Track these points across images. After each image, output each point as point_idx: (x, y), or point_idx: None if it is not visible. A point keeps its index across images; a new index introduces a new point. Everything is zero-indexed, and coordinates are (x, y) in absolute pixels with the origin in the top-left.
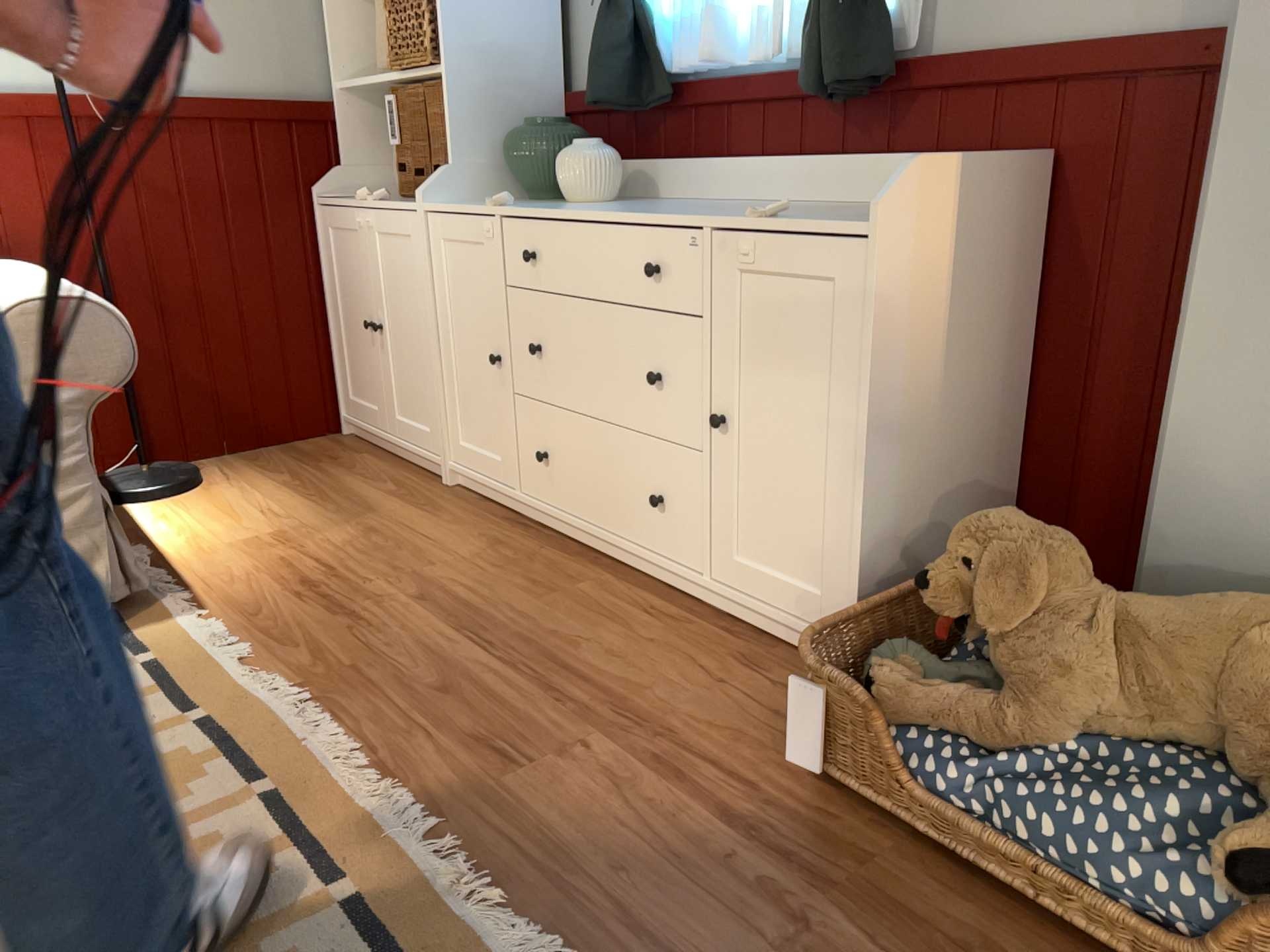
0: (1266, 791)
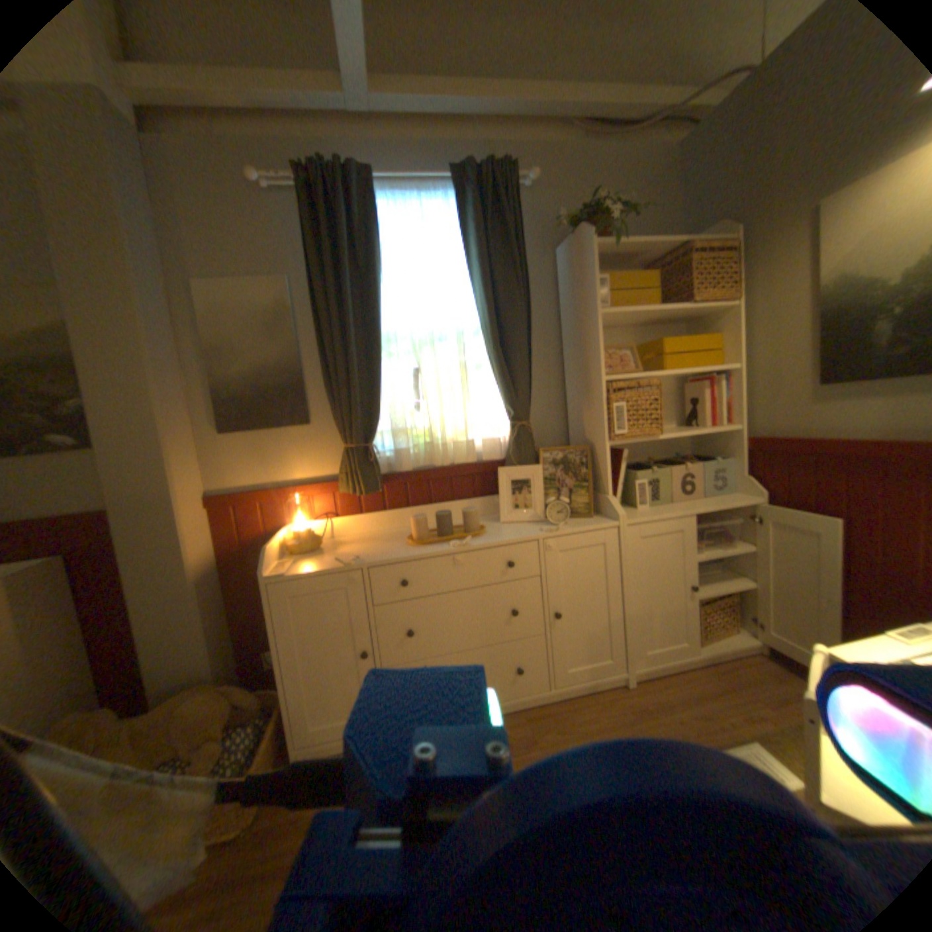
0: (193, 761)
